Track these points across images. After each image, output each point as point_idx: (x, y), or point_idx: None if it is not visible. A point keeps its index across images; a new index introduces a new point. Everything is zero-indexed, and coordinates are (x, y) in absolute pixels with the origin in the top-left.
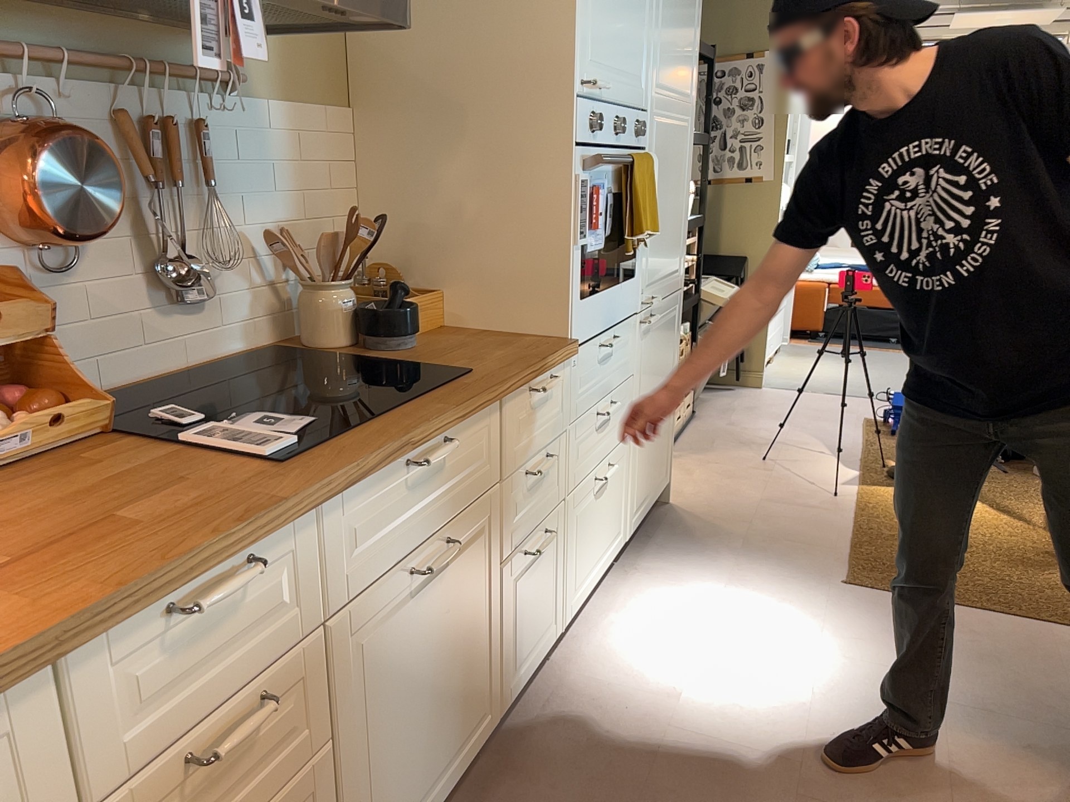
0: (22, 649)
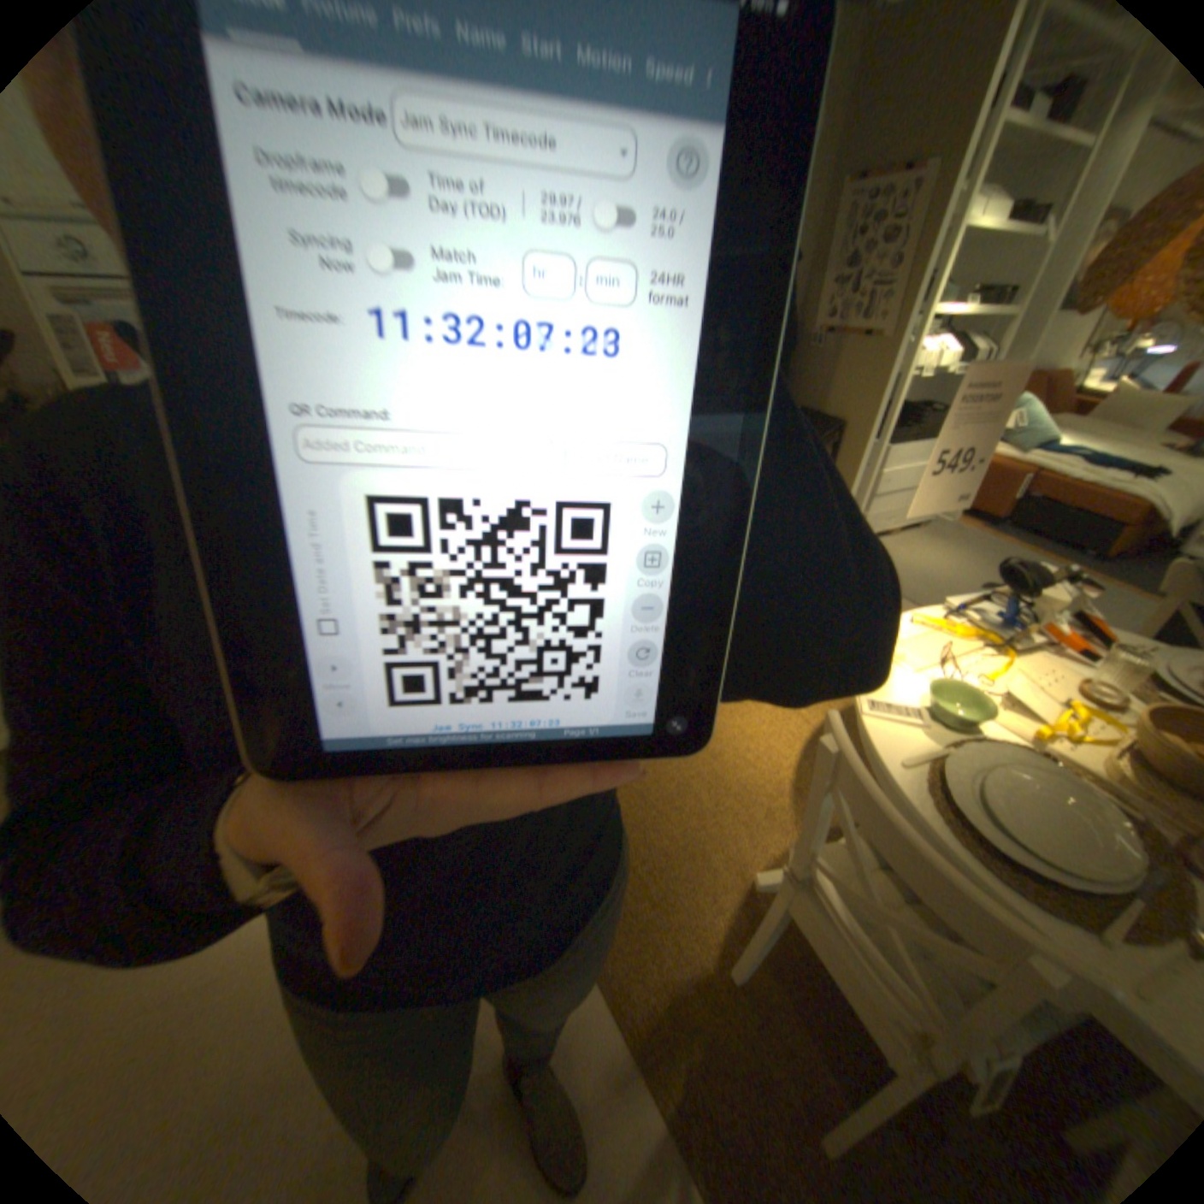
0: None
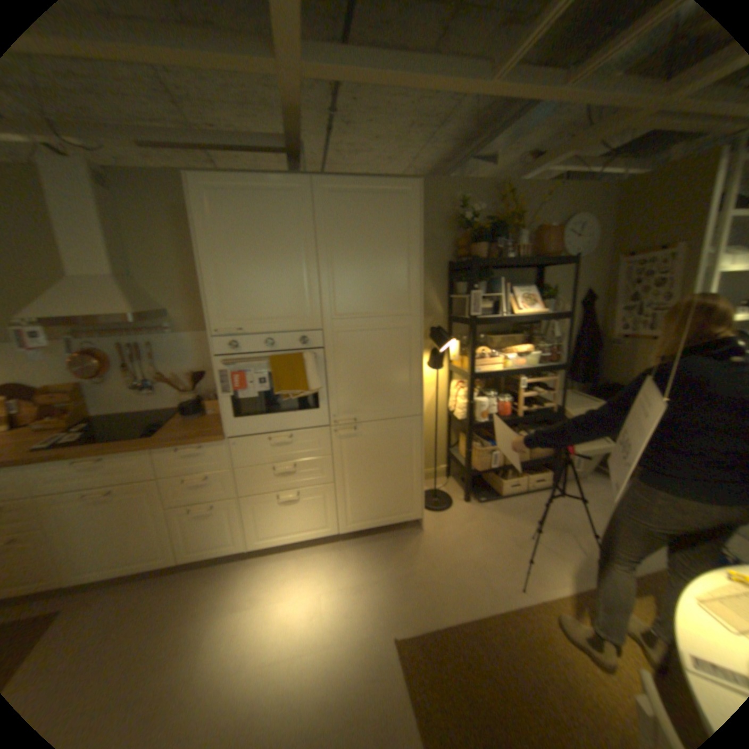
0: None
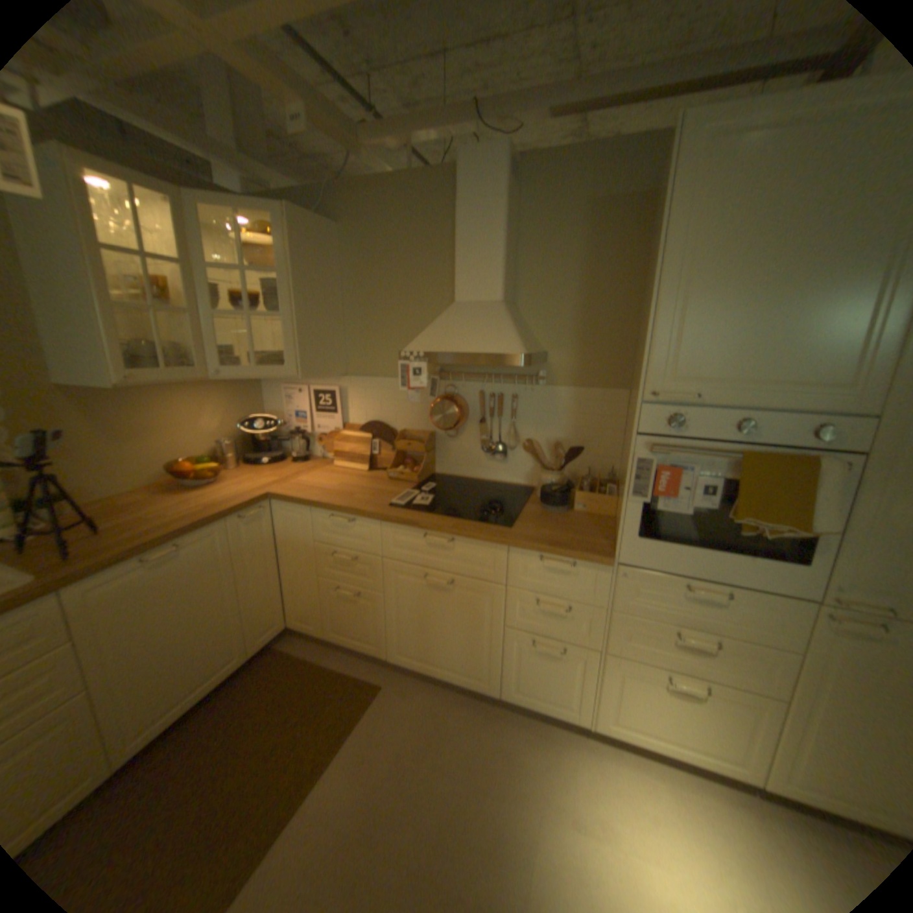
0: (302, 501)
